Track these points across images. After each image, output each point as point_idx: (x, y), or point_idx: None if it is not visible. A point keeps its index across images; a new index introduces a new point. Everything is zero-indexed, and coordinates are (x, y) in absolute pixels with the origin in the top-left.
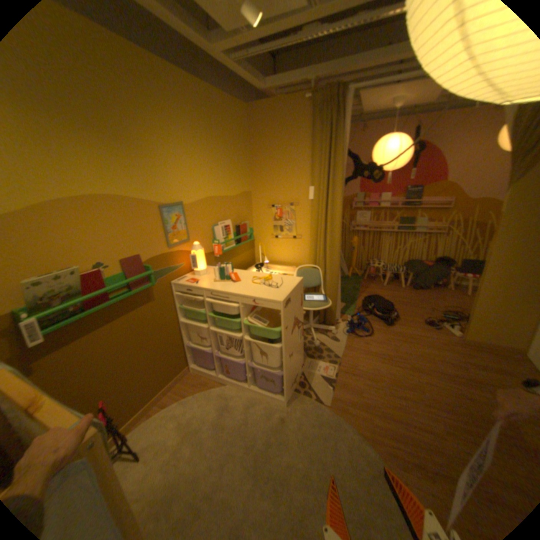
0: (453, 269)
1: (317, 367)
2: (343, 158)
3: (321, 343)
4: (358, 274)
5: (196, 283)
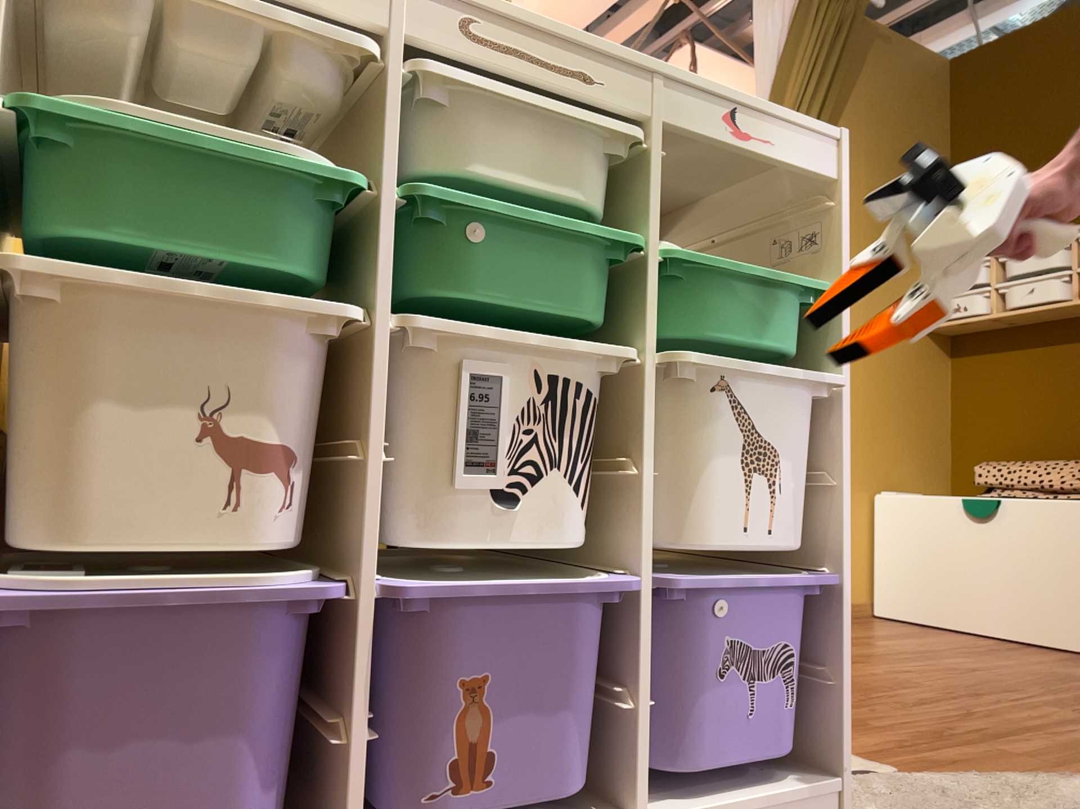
0: None
1: None
2: None
3: None
4: None
5: None
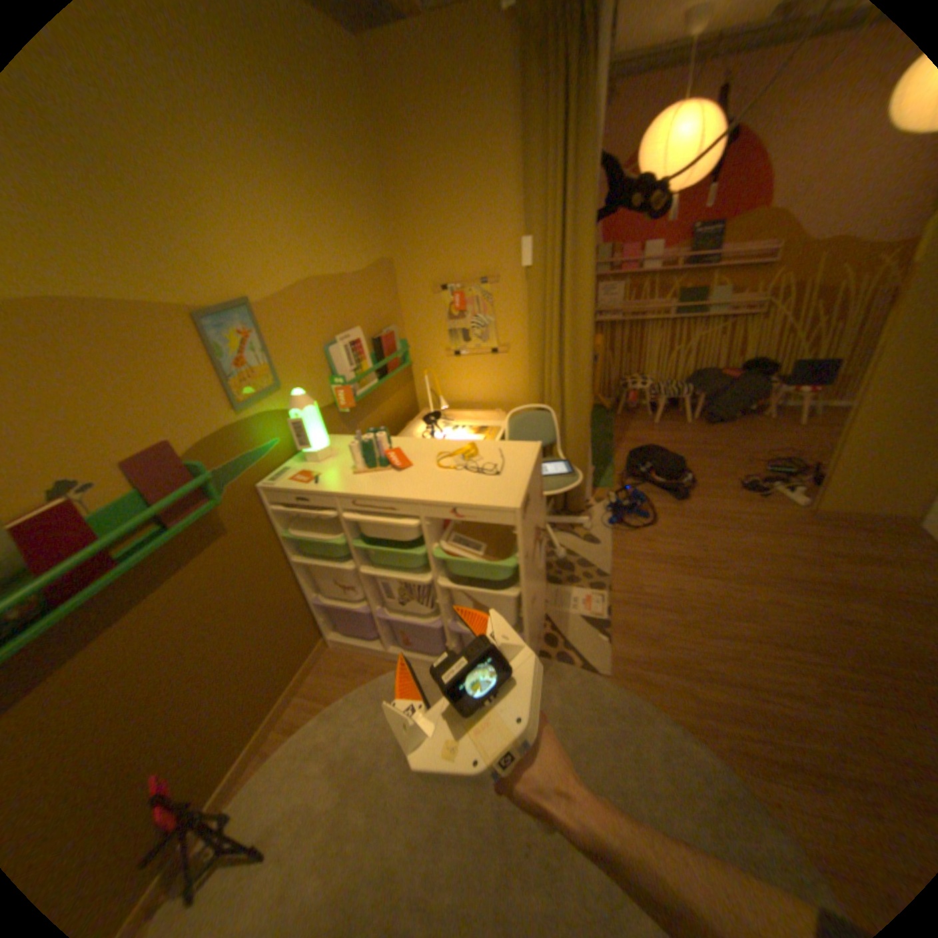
0: (776, 381)
1: (572, 601)
2: (597, 165)
3: (569, 552)
4: (606, 405)
5: (317, 483)
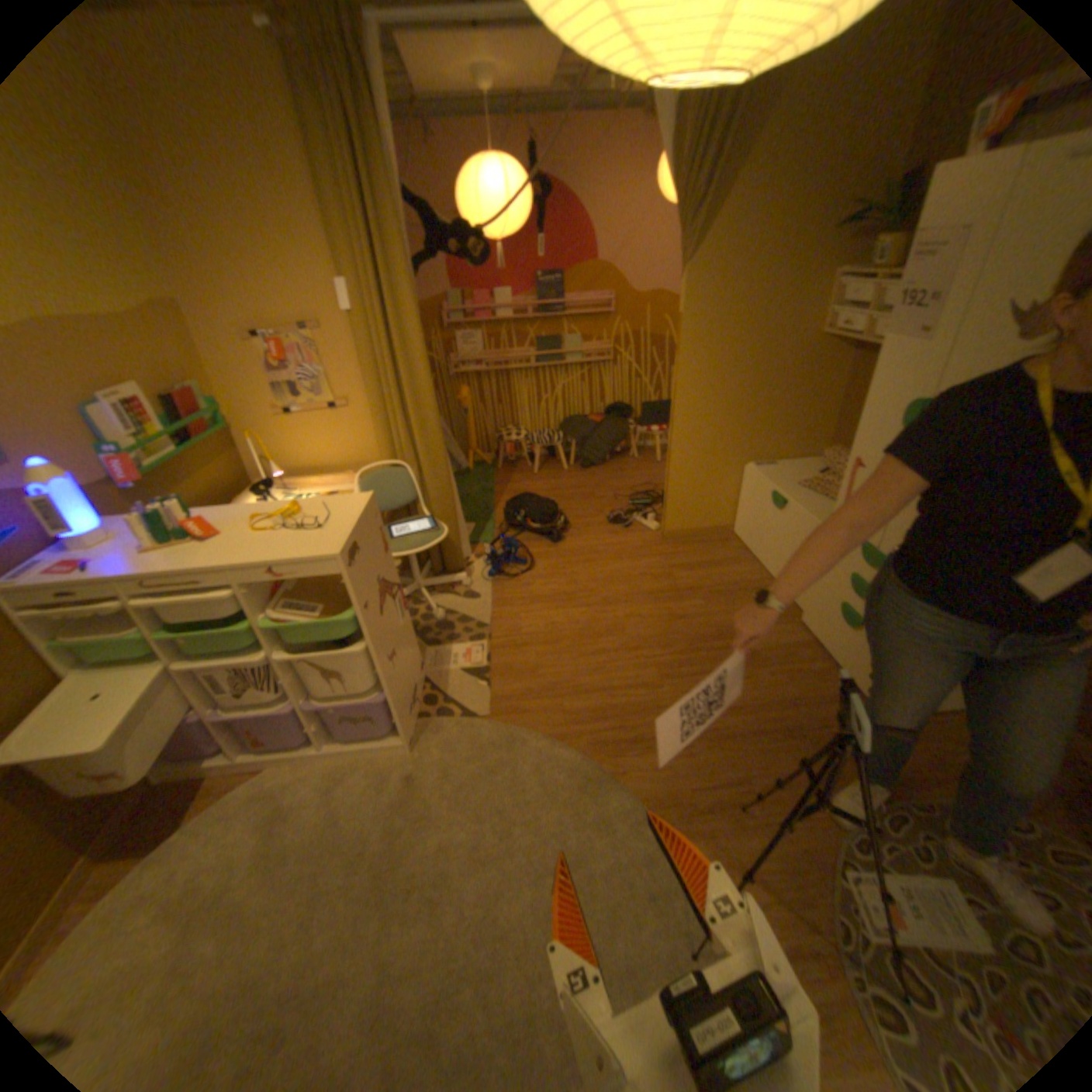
0: (630, 424)
1: (450, 658)
2: (396, 209)
3: (448, 612)
4: (485, 462)
5: (81, 572)
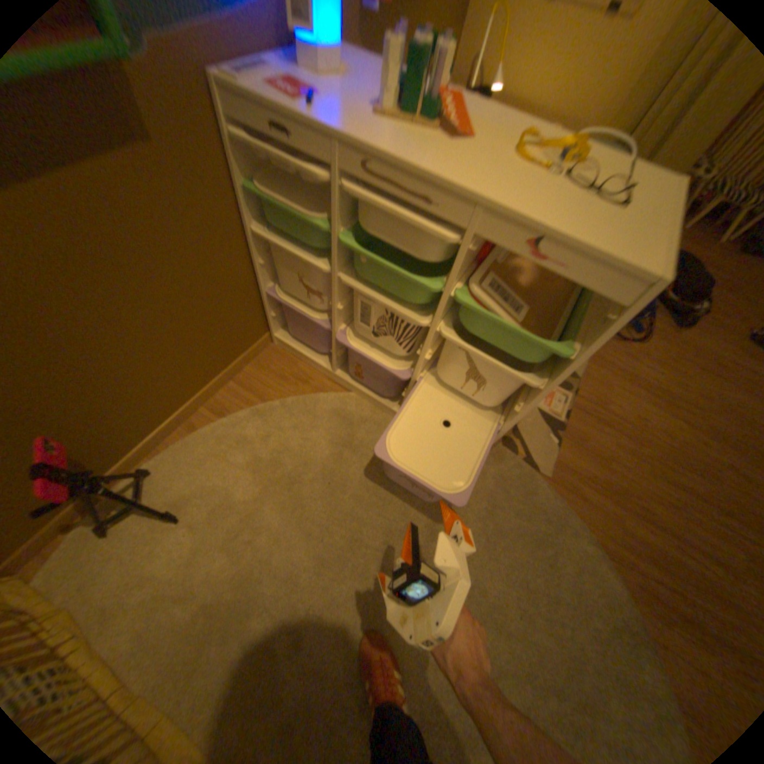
0: None
1: None
2: None
3: None
4: None
5: (309, 105)
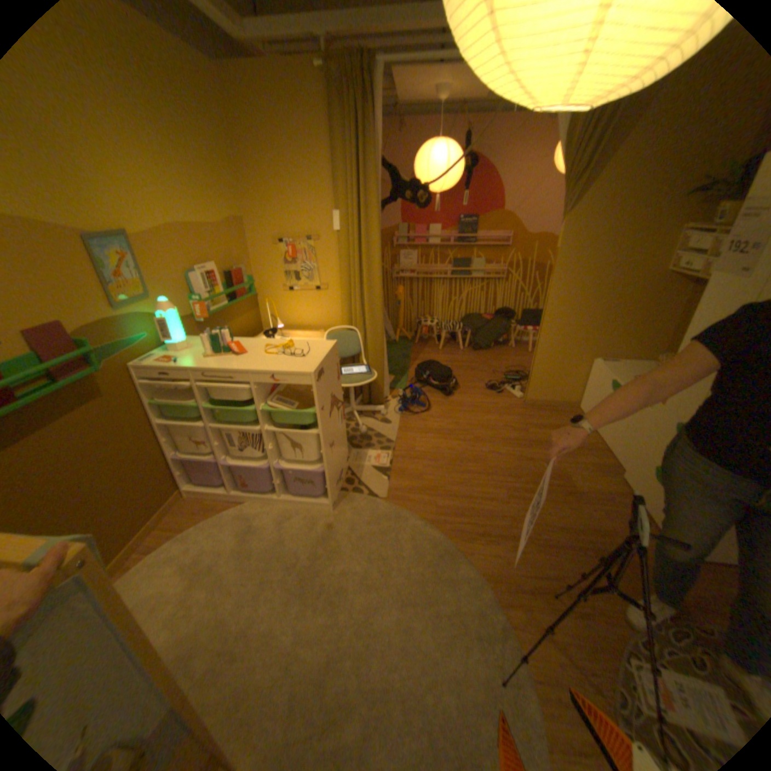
0: (513, 323)
1: (367, 458)
2: (377, 171)
3: (369, 429)
4: (407, 338)
5: (175, 363)
